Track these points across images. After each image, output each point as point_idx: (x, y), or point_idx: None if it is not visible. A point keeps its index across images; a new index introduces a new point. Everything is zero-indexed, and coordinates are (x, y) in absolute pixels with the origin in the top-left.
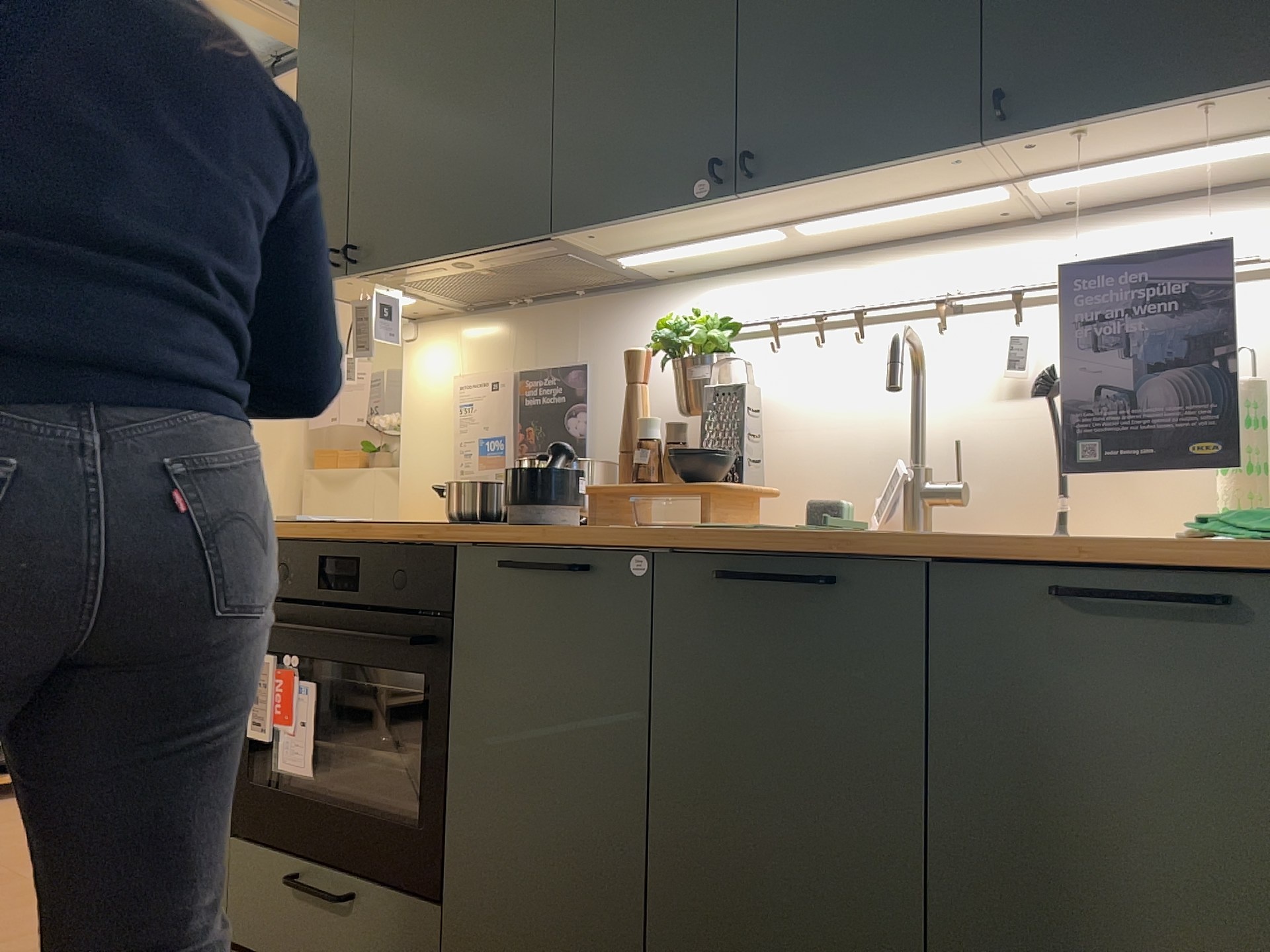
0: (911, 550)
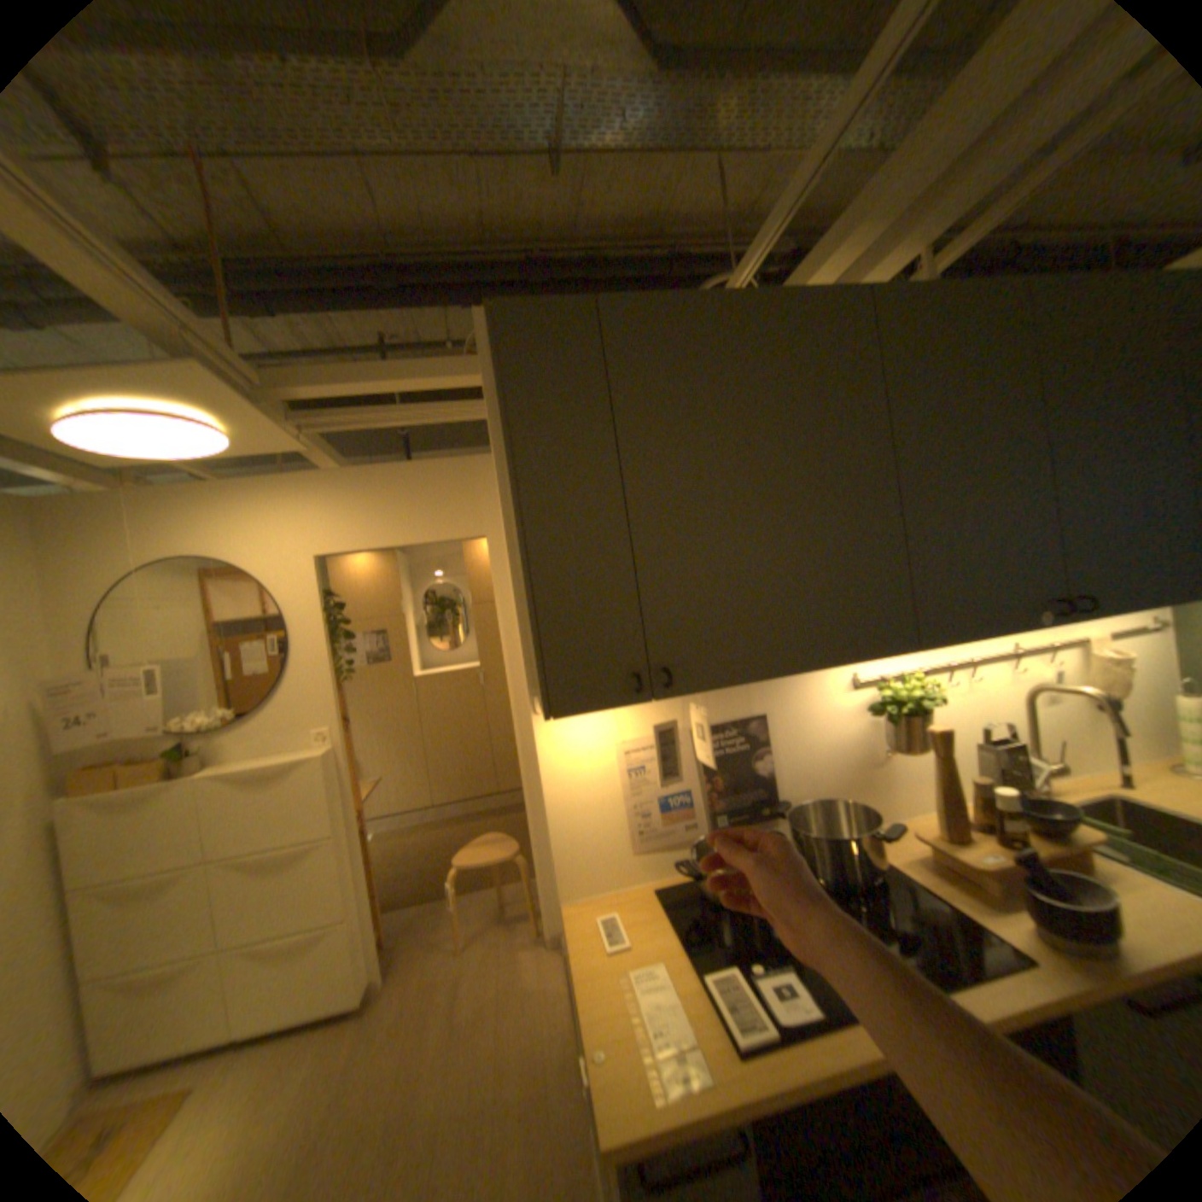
0: None
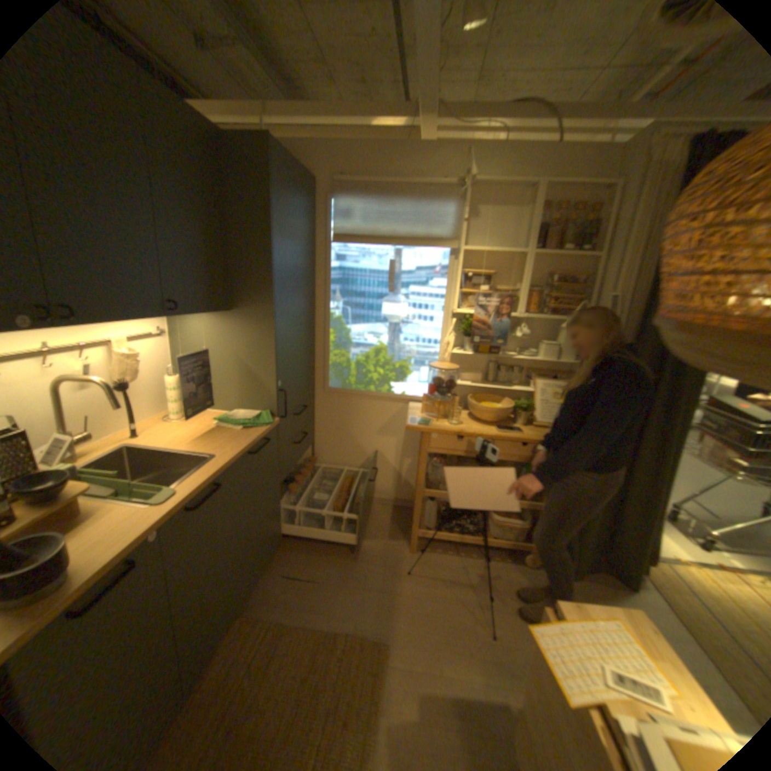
0: (231, 463)
